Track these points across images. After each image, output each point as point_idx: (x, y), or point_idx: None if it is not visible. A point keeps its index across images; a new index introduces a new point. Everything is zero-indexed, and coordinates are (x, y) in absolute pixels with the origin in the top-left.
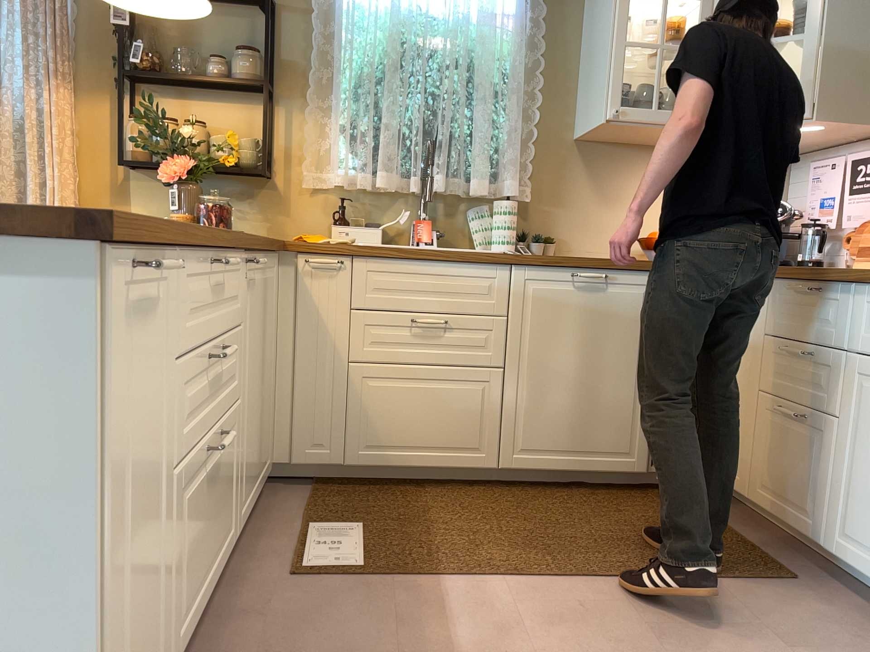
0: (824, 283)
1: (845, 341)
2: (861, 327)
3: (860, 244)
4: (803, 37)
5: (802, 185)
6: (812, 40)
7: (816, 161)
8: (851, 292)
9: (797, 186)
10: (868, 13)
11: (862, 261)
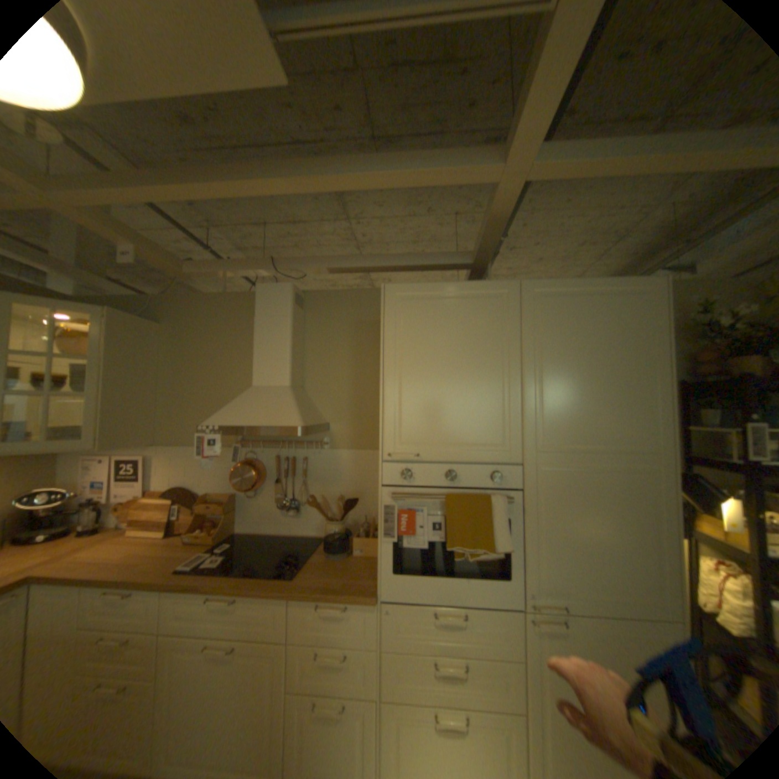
0: (133, 591)
1: (154, 628)
2: (166, 618)
3: (126, 516)
4: (83, 395)
5: (69, 467)
6: (91, 398)
7: (82, 453)
8: (156, 595)
9: (64, 467)
10: (126, 383)
11: (131, 530)
